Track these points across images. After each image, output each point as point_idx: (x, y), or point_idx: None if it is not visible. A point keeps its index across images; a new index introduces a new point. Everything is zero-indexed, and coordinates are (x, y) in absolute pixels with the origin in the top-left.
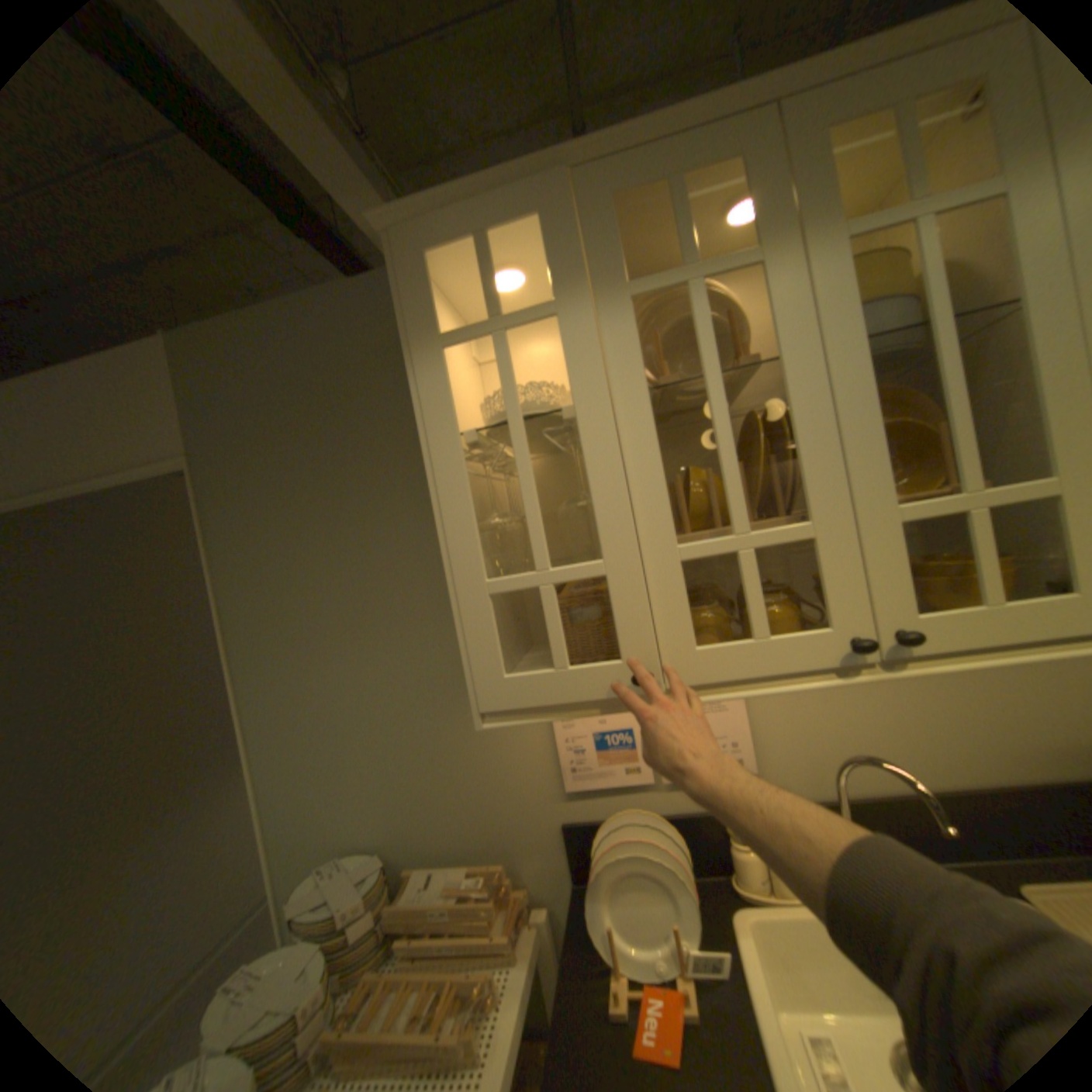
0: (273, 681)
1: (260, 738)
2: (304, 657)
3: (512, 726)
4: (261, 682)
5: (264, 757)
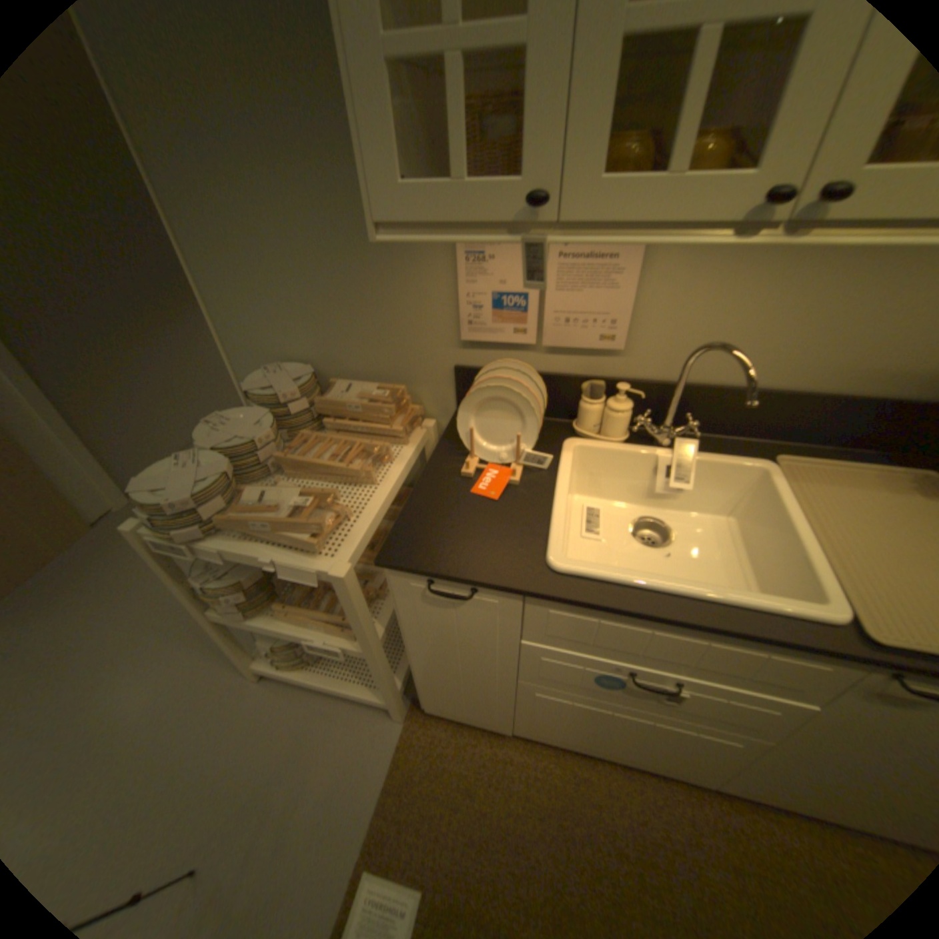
0: (192, 188)
1: (196, 250)
2: (217, 164)
3: (423, 274)
4: (181, 189)
5: (204, 268)
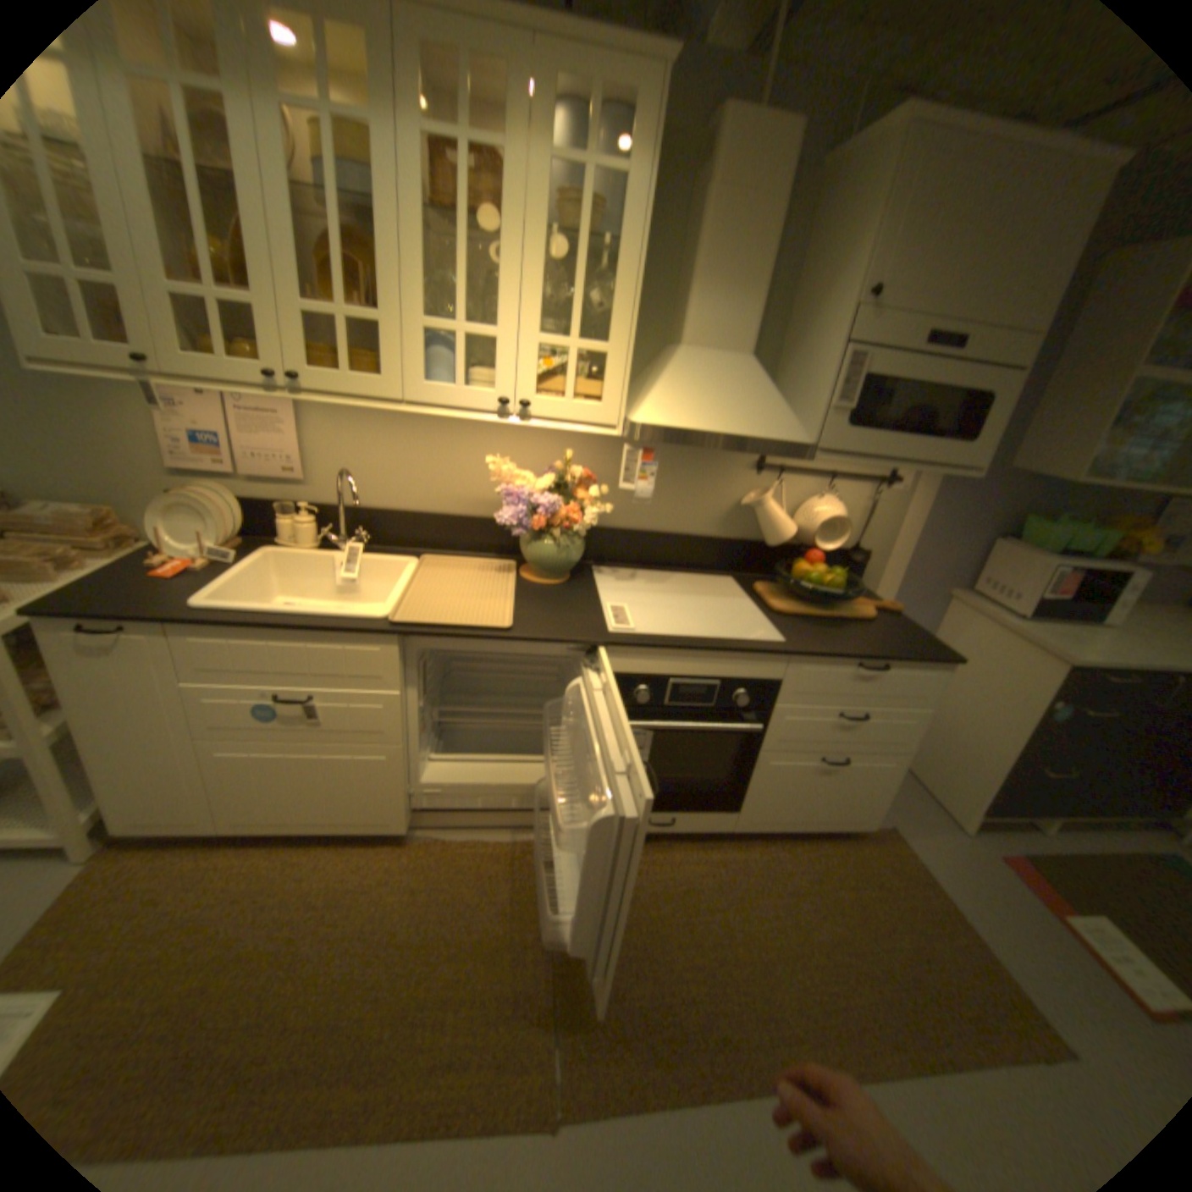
0: None
1: None
2: None
3: (125, 413)
4: None
5: None
